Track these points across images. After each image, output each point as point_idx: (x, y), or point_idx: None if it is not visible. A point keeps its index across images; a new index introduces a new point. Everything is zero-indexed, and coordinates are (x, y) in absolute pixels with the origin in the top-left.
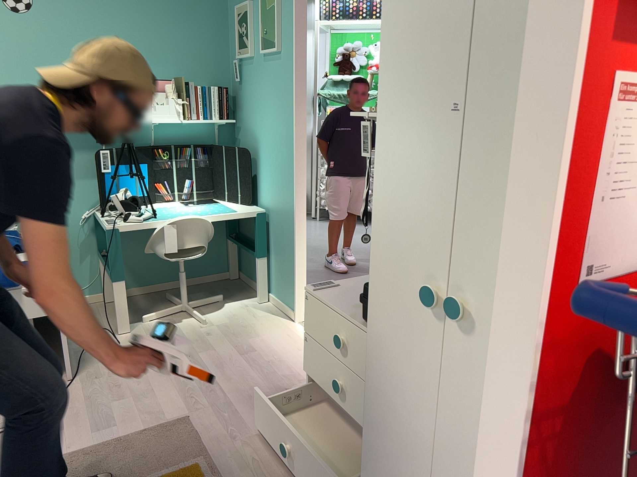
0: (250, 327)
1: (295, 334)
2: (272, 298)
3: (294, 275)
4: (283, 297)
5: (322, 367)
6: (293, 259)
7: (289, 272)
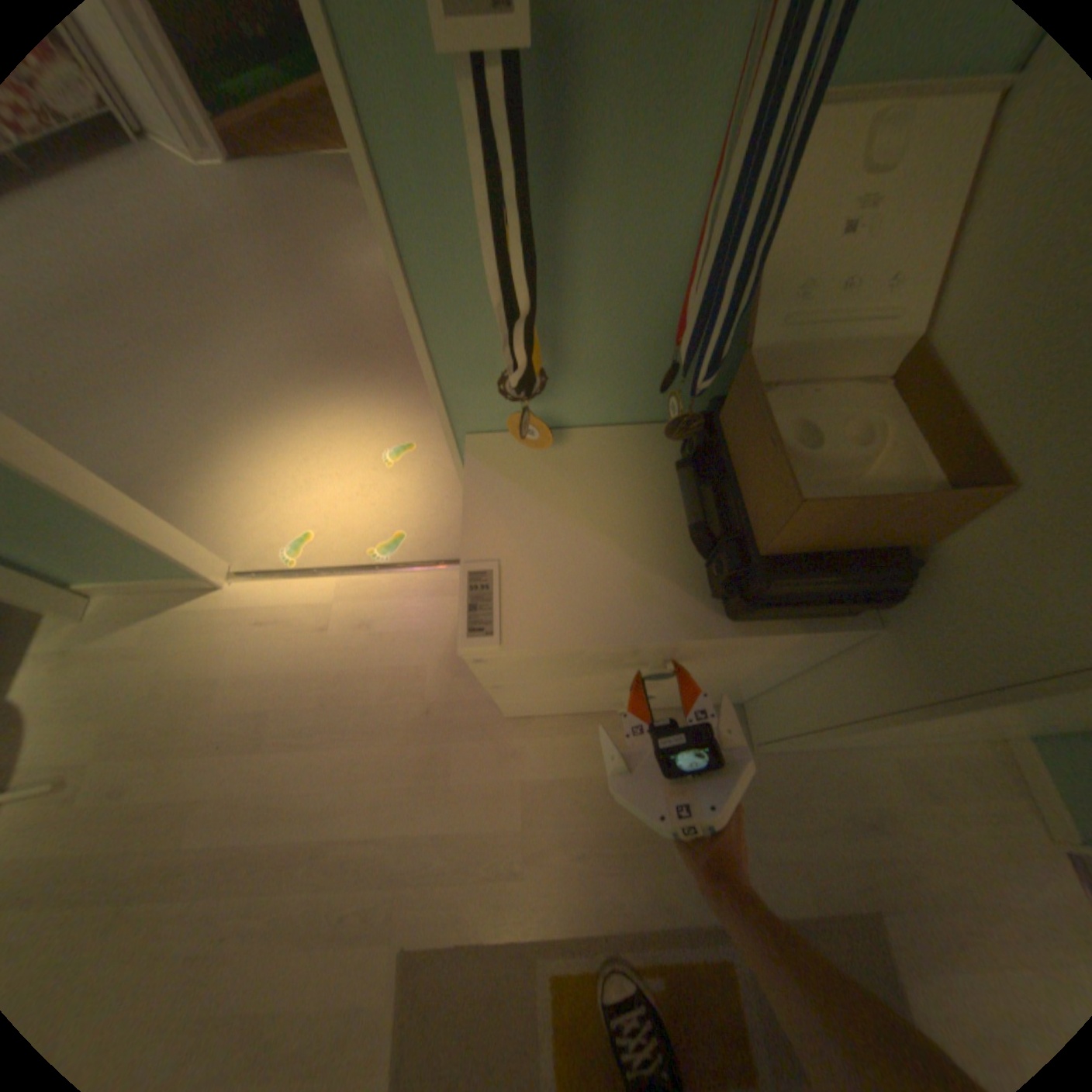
0: (165, 686)
1: (263, 610)
2: (91, 589)
3: (123, 536)
4: (128, 574)
5: (570, 690)
6: (84, 514)
7: (97, 537)
